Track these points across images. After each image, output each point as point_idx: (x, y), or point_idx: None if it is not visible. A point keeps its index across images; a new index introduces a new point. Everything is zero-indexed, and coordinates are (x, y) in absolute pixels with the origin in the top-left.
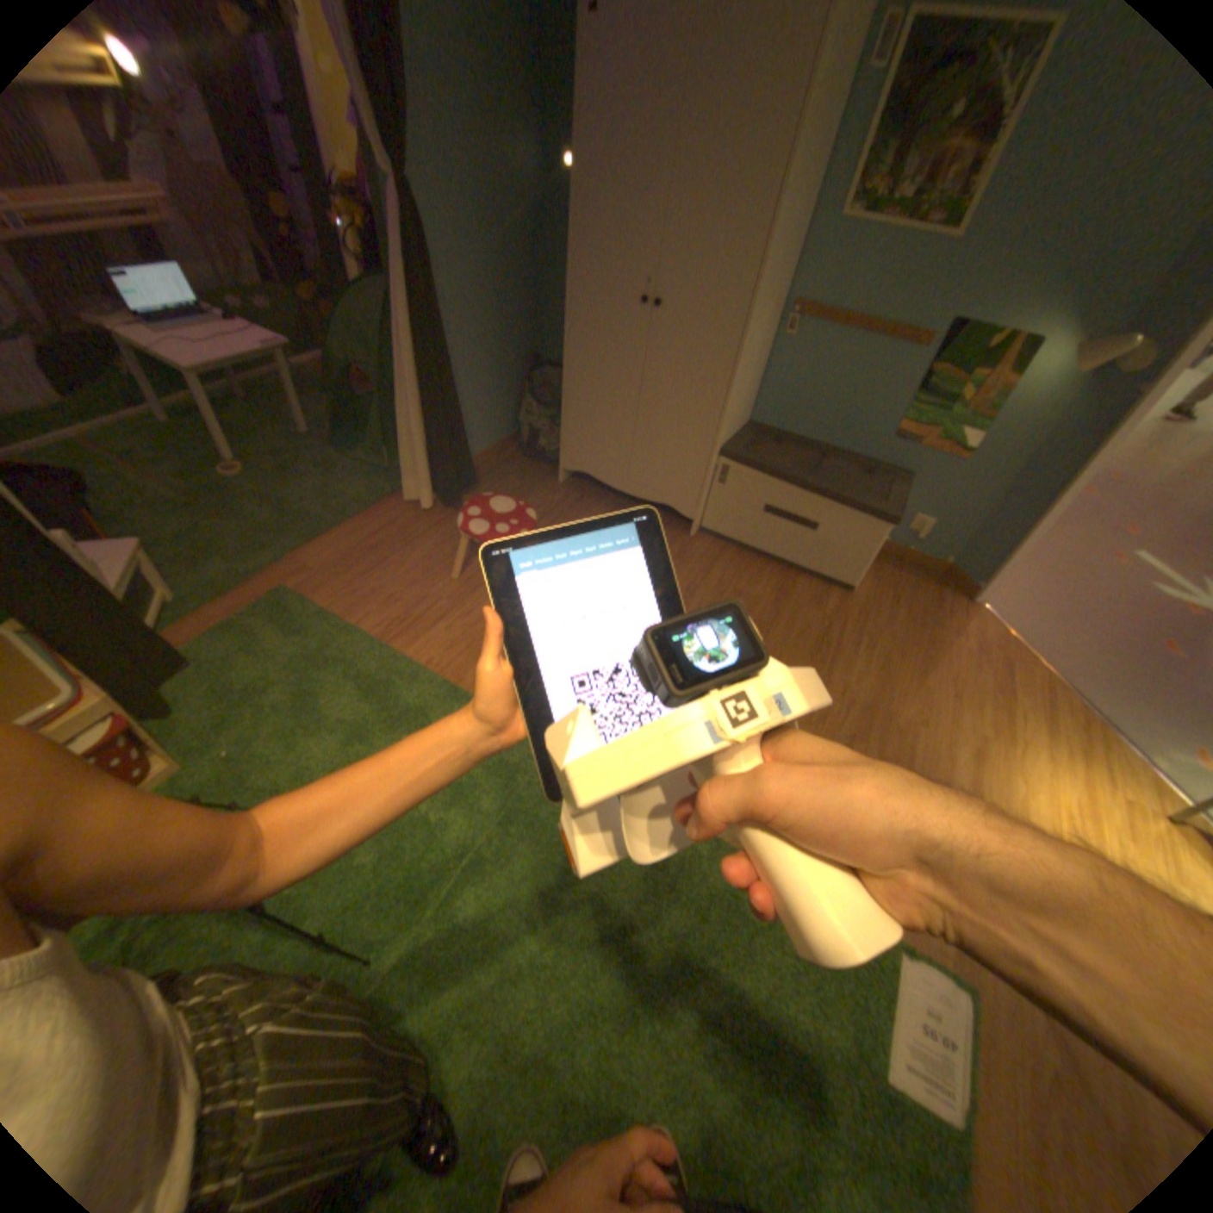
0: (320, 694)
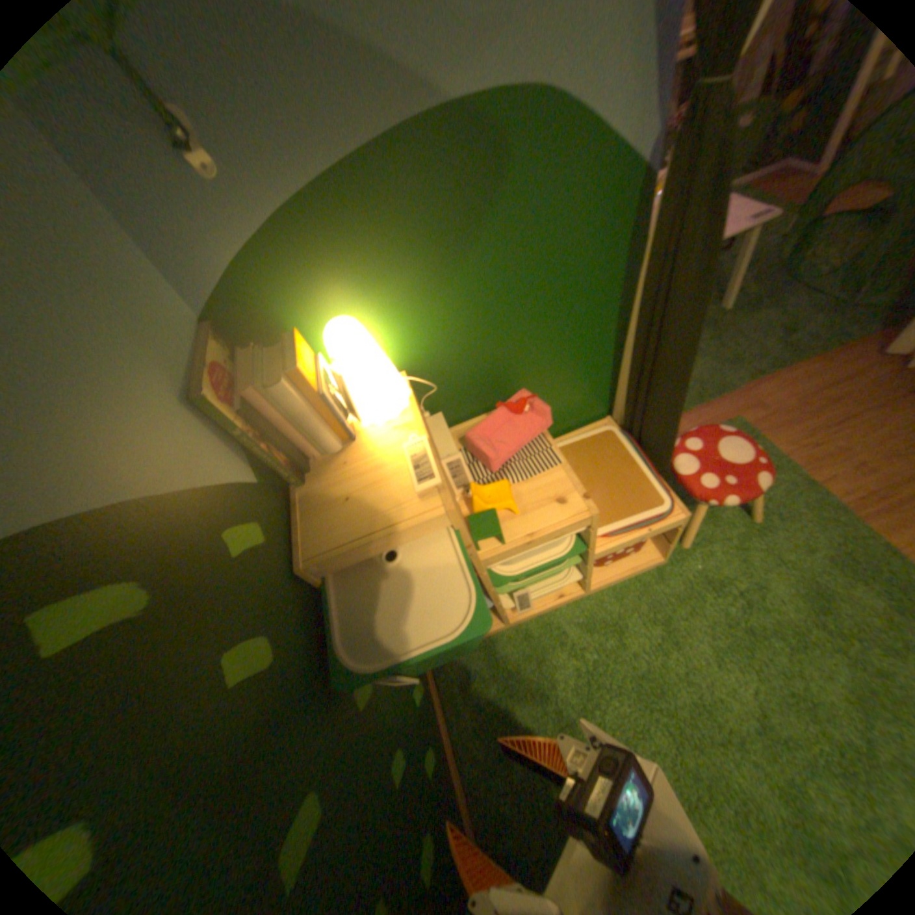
0: (788, 547)
